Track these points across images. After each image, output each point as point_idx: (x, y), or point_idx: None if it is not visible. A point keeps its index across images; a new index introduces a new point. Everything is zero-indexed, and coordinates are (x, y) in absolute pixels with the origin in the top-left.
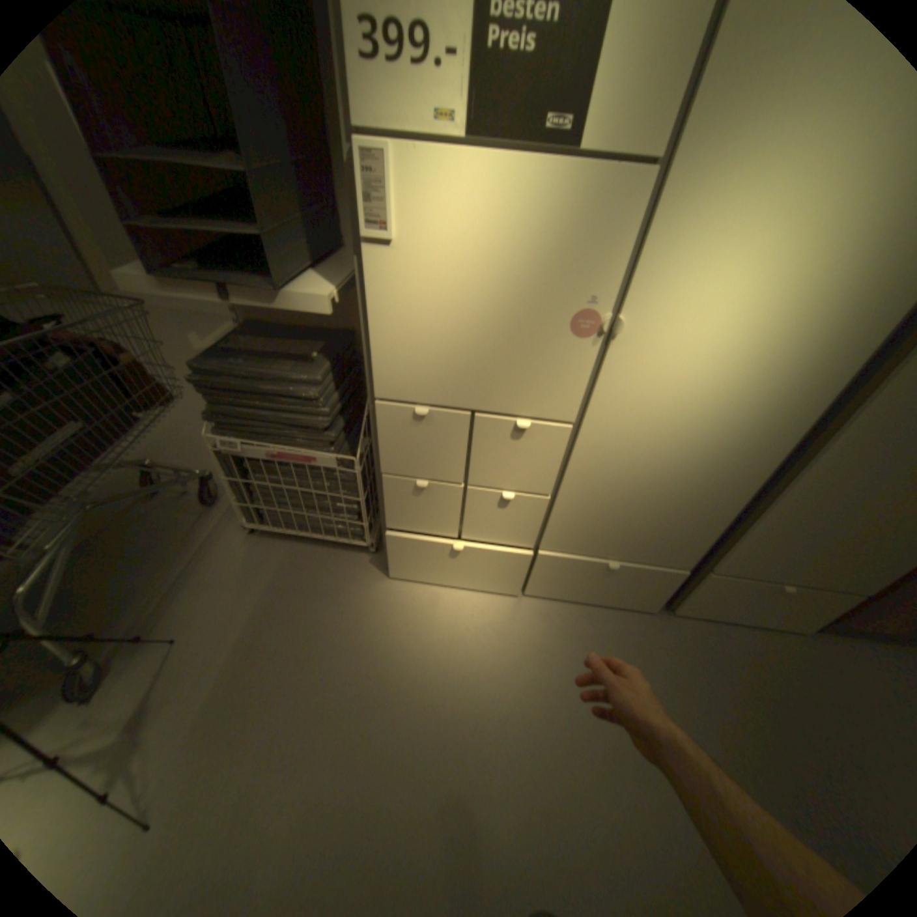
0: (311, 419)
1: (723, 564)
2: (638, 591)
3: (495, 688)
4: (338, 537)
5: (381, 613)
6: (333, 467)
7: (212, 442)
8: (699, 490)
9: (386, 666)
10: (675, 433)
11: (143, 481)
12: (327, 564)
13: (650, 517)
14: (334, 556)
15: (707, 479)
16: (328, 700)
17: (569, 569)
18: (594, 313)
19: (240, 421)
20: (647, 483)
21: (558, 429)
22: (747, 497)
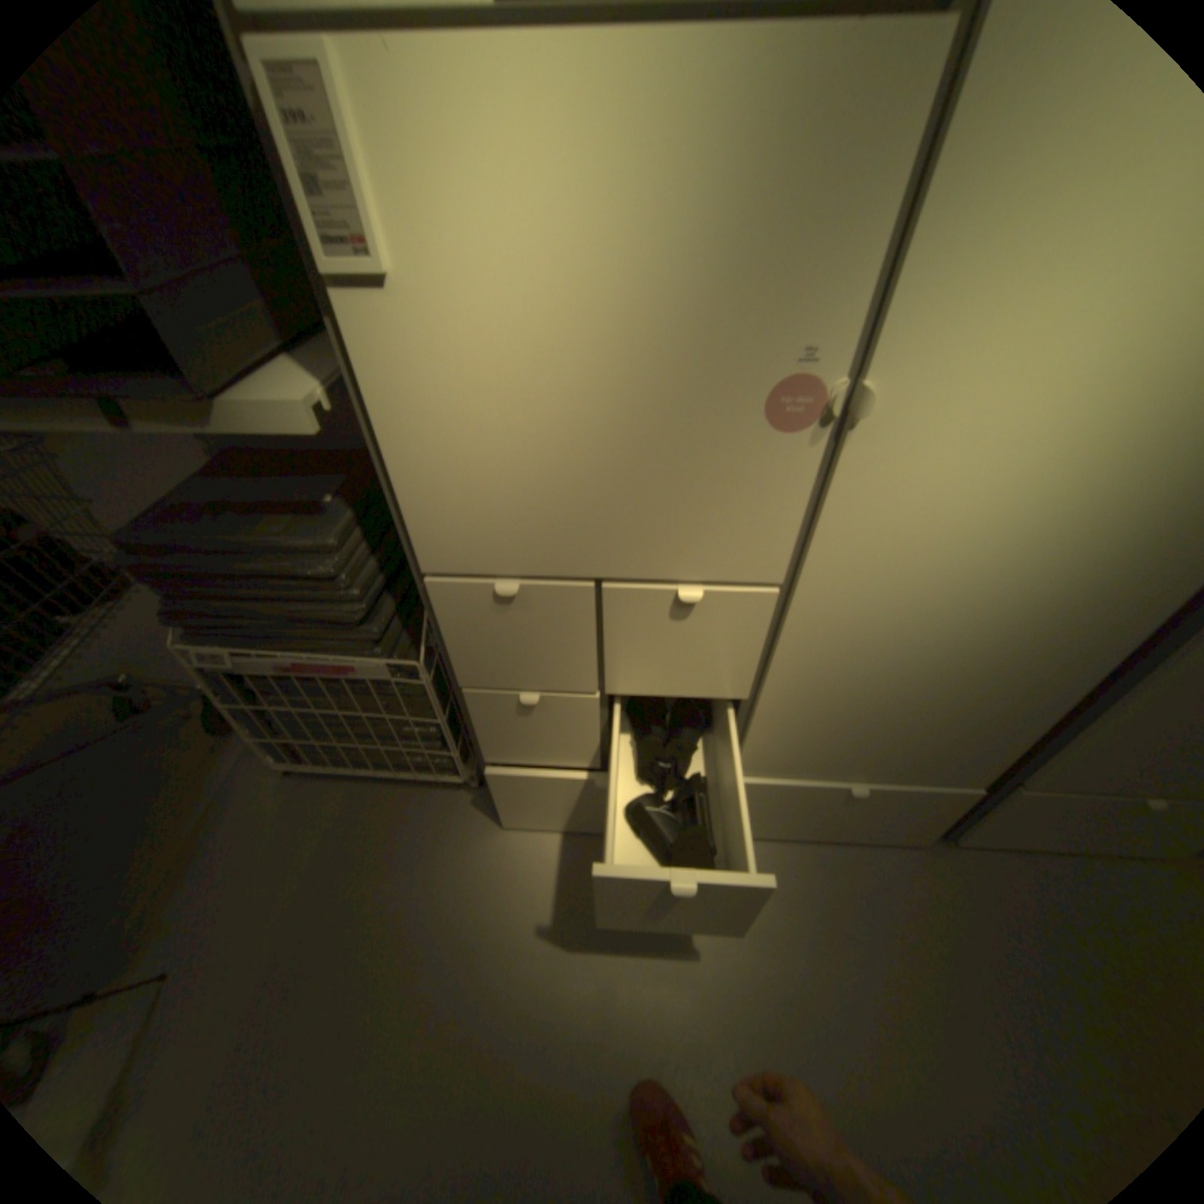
0: (331, 608)
1: (1043, 776)
2: (900, 819)
3: (684, 1007)
4: (417, 772)
5: (493, 889)
6: (384, 676)
7: (184, 655)
8: (1010, 673)
9: (507, 984)
10: (970, 585)
11: (124, 703)
12: (405, 812)
13: (922, 719)
14: (417, 798)
15: (1026, 654)
16: (415, 1058)
17: (786, 799)
18: (812, 379)
19: (220, 621)
20: (916, 669)
21: (753, 595)
22: (1097, 677)
